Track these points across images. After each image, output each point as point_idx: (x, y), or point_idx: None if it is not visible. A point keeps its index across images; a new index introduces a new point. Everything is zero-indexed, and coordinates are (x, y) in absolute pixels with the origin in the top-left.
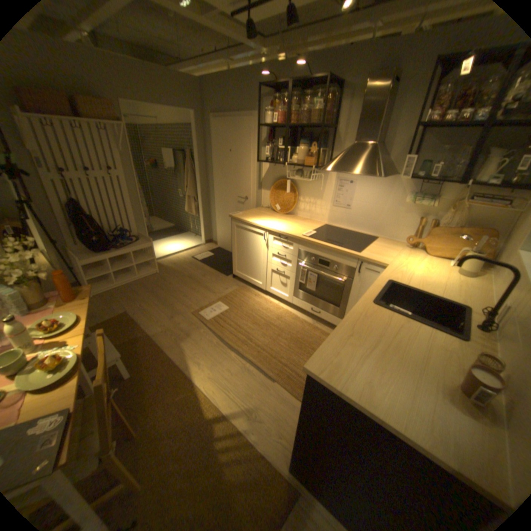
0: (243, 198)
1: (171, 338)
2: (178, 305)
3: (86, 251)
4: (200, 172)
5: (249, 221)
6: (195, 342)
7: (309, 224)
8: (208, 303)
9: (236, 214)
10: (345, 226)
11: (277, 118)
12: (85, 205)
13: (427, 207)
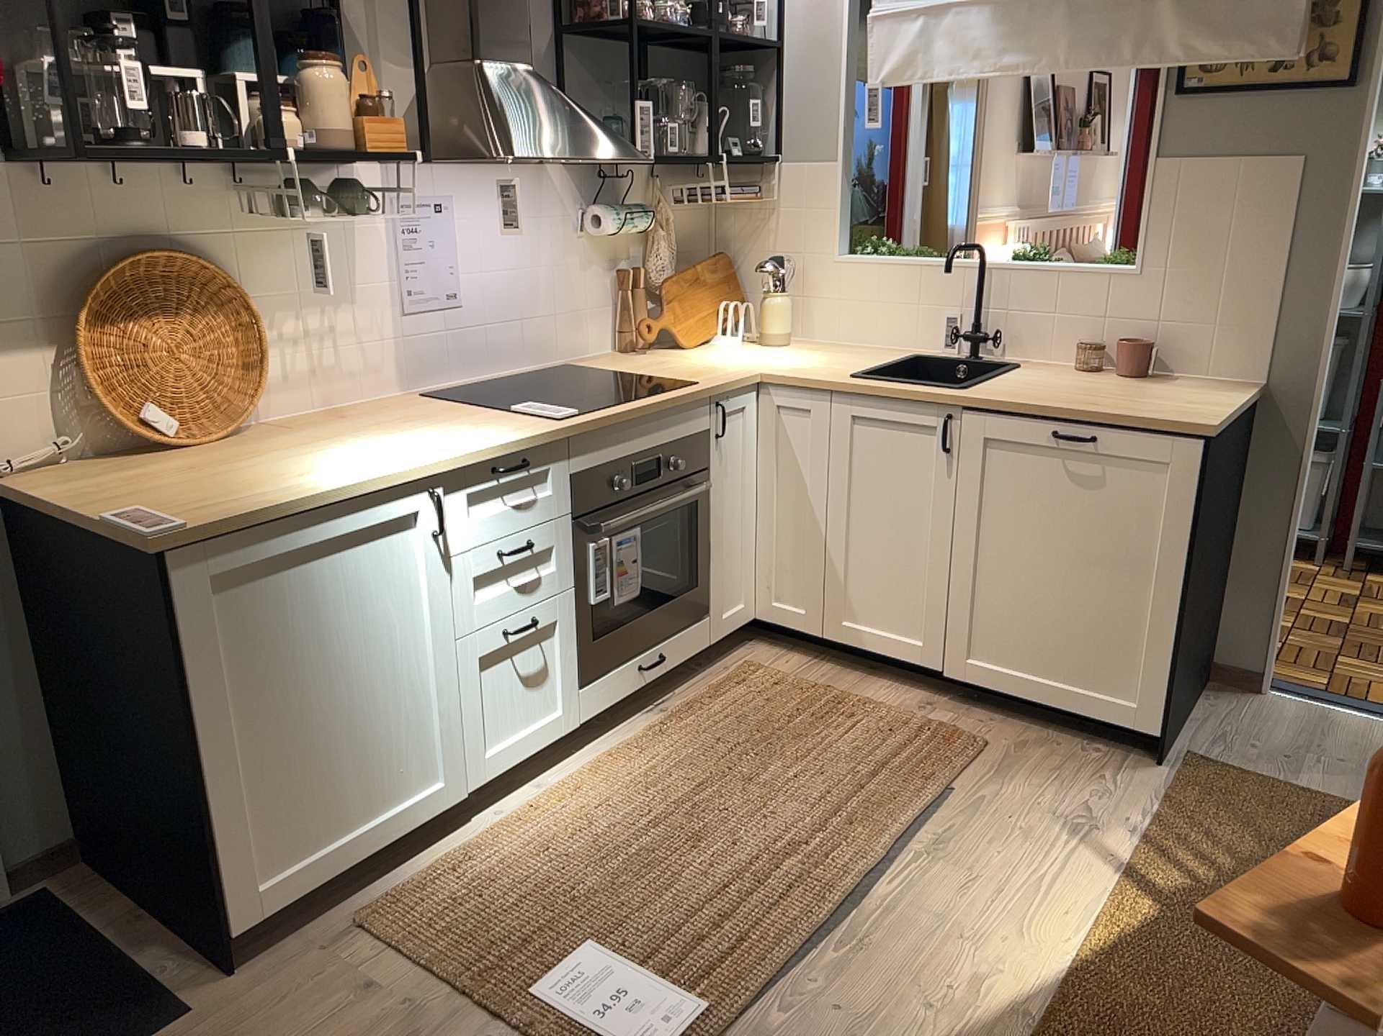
0: None
1: None
2: None
3: None
4: None
5: (326, 491)
6: (862, 1027)
7: (412, 413)
8: None
9: (165, 517)
10: (462, 377)
11: None
12: None
13: (612, 241)
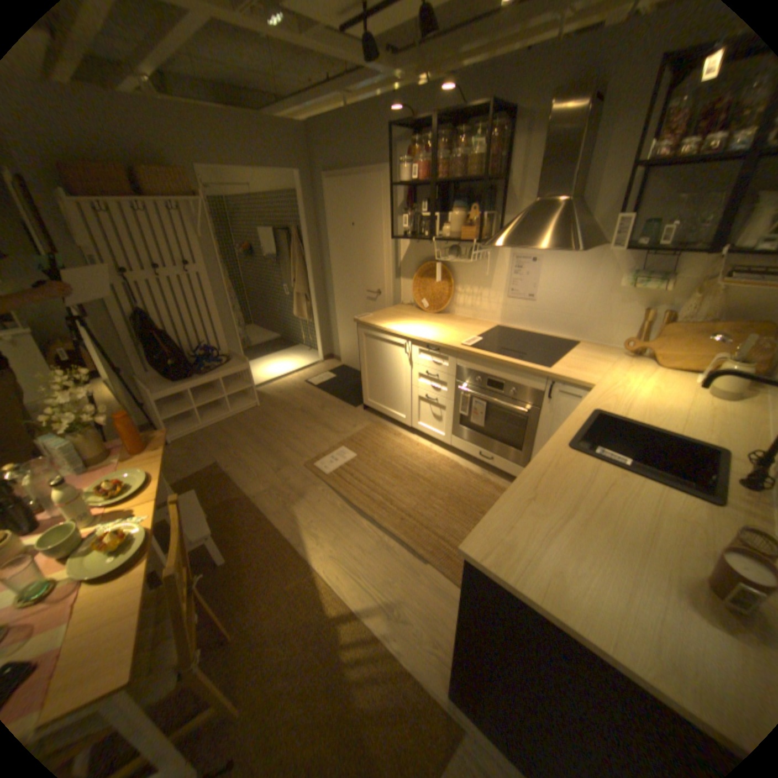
0: (374, 293)
1: (277, 499)
2: (286, 451)
3: (160, 380)
4: (312, 259)
5: (382, 327)
6: (311, 505)
7: (471, 327)
8: (329, 448)
9: (363, 317)
10: (527, 327)
11: (418, 172)
12: (154, 317)
13: (656, 291)
